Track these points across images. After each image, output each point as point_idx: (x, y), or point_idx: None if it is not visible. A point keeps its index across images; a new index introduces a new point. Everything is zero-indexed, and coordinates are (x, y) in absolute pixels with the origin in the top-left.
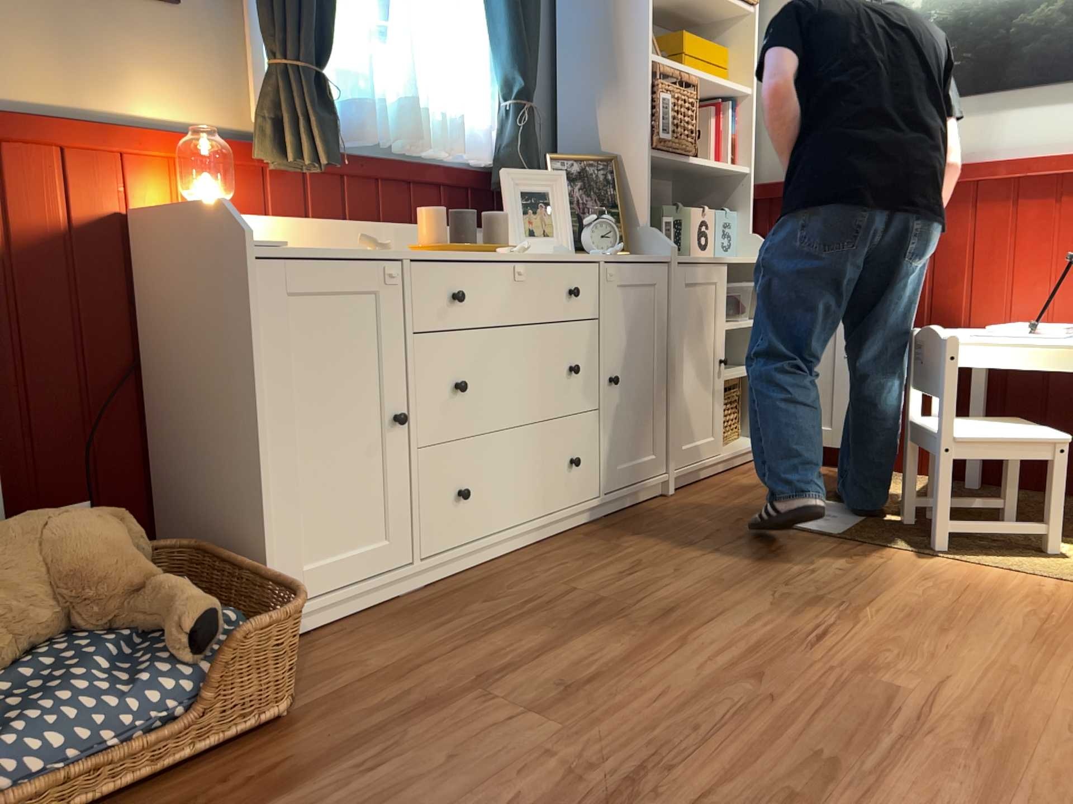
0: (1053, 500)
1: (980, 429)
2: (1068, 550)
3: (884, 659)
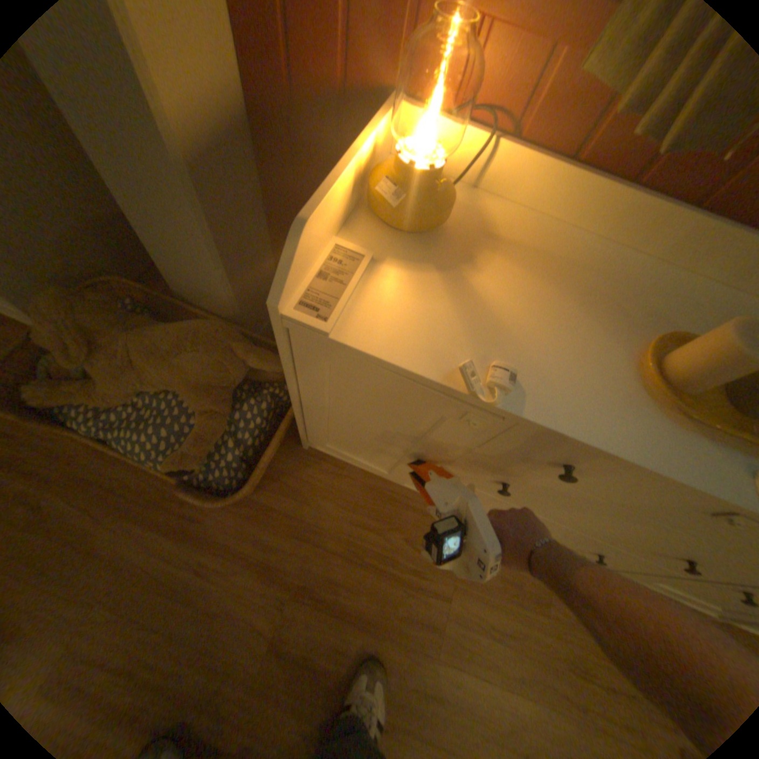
0: None
1: None
2: None
3: None
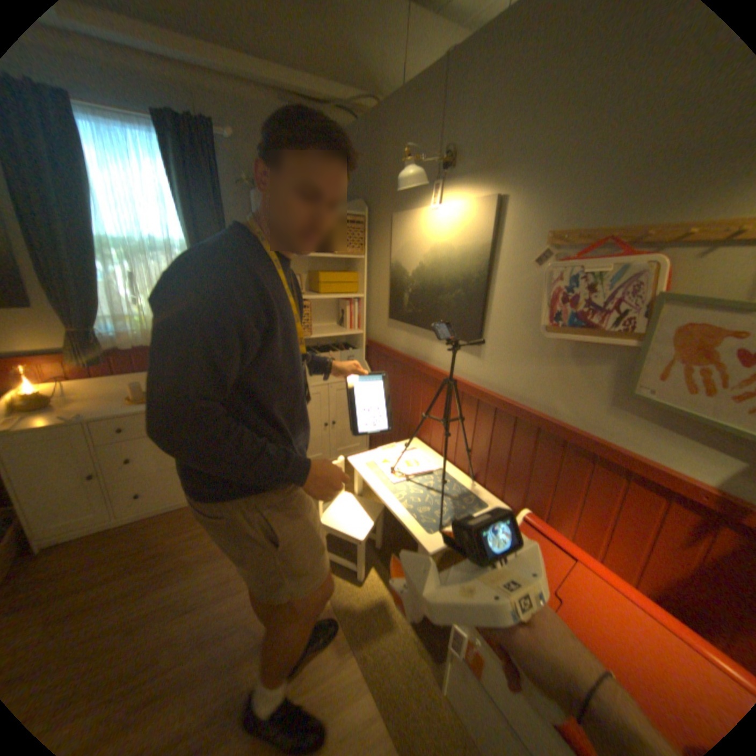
0: (358, 563)
1: (345, 517)
2: (371, 581)
3: (184, 639)
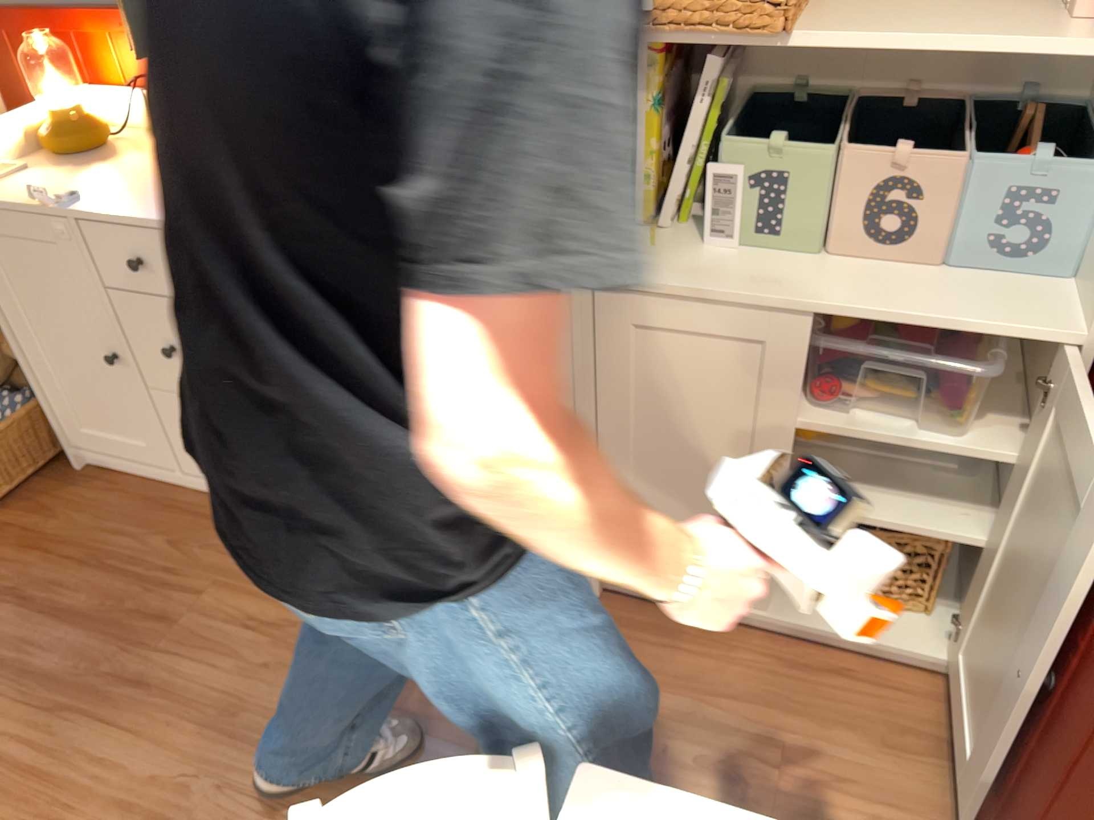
0: None
1: None
2: None
3: None
